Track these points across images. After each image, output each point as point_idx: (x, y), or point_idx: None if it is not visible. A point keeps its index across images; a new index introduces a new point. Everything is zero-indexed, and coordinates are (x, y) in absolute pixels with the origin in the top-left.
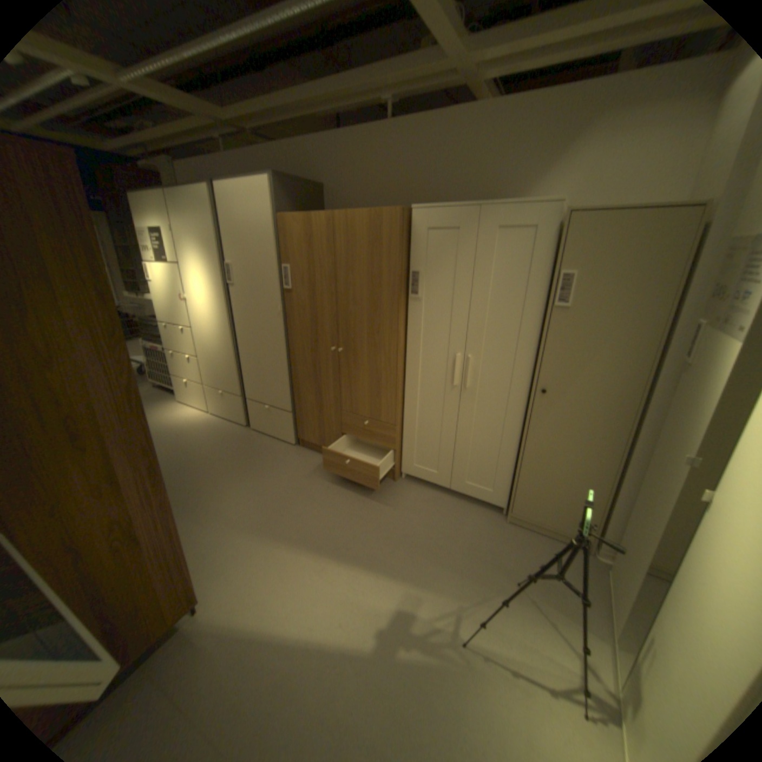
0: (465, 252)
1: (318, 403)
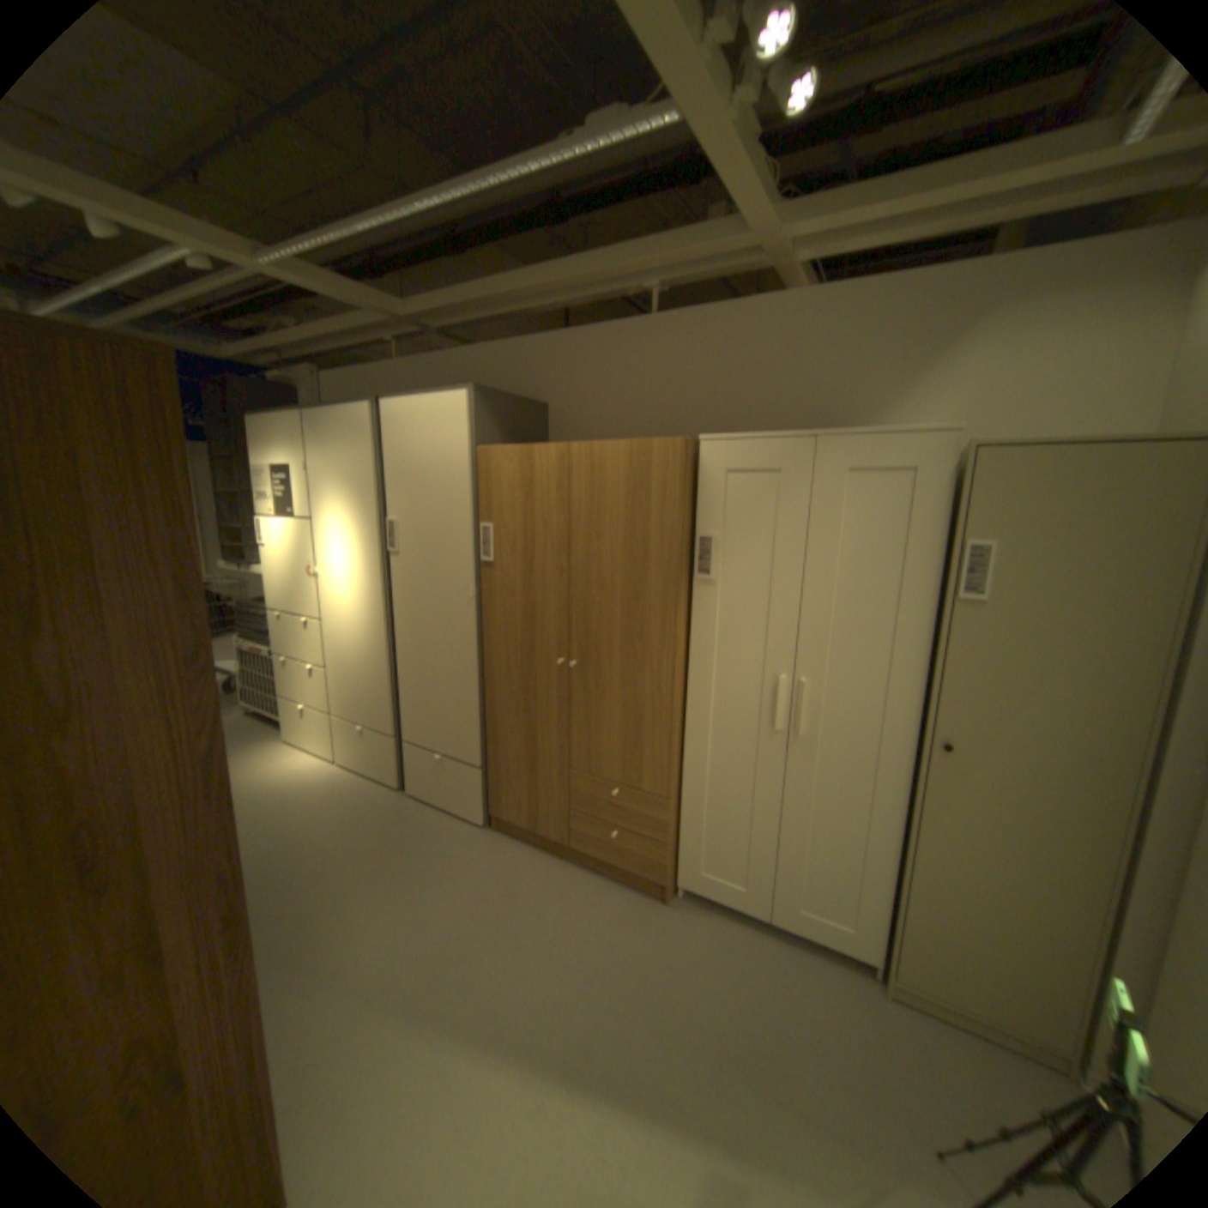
0: (792, 509)
1: (528, 754)
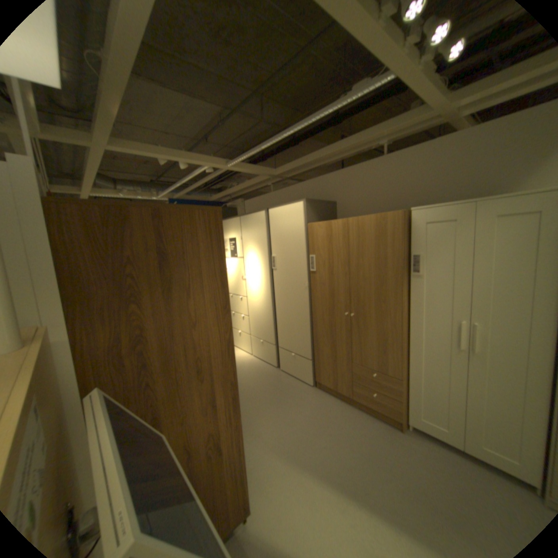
0: (464, 238)
1: (333, 355)
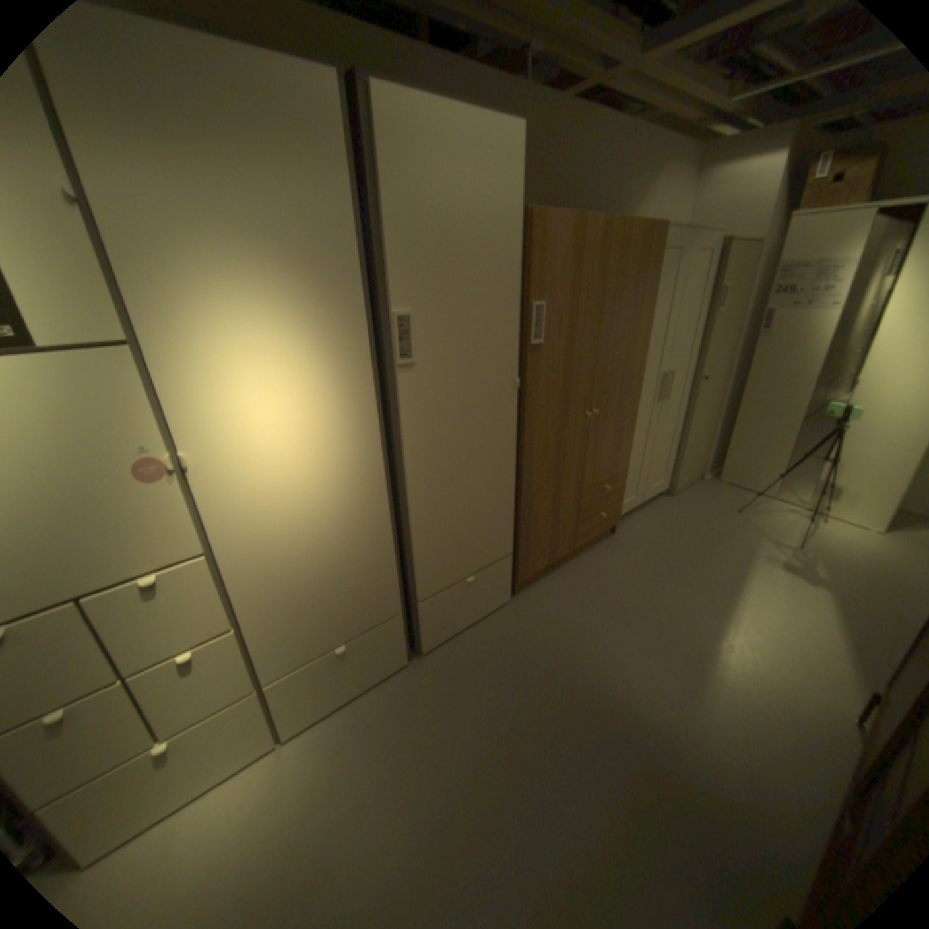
0: (682, 272)
1: (553, 506)
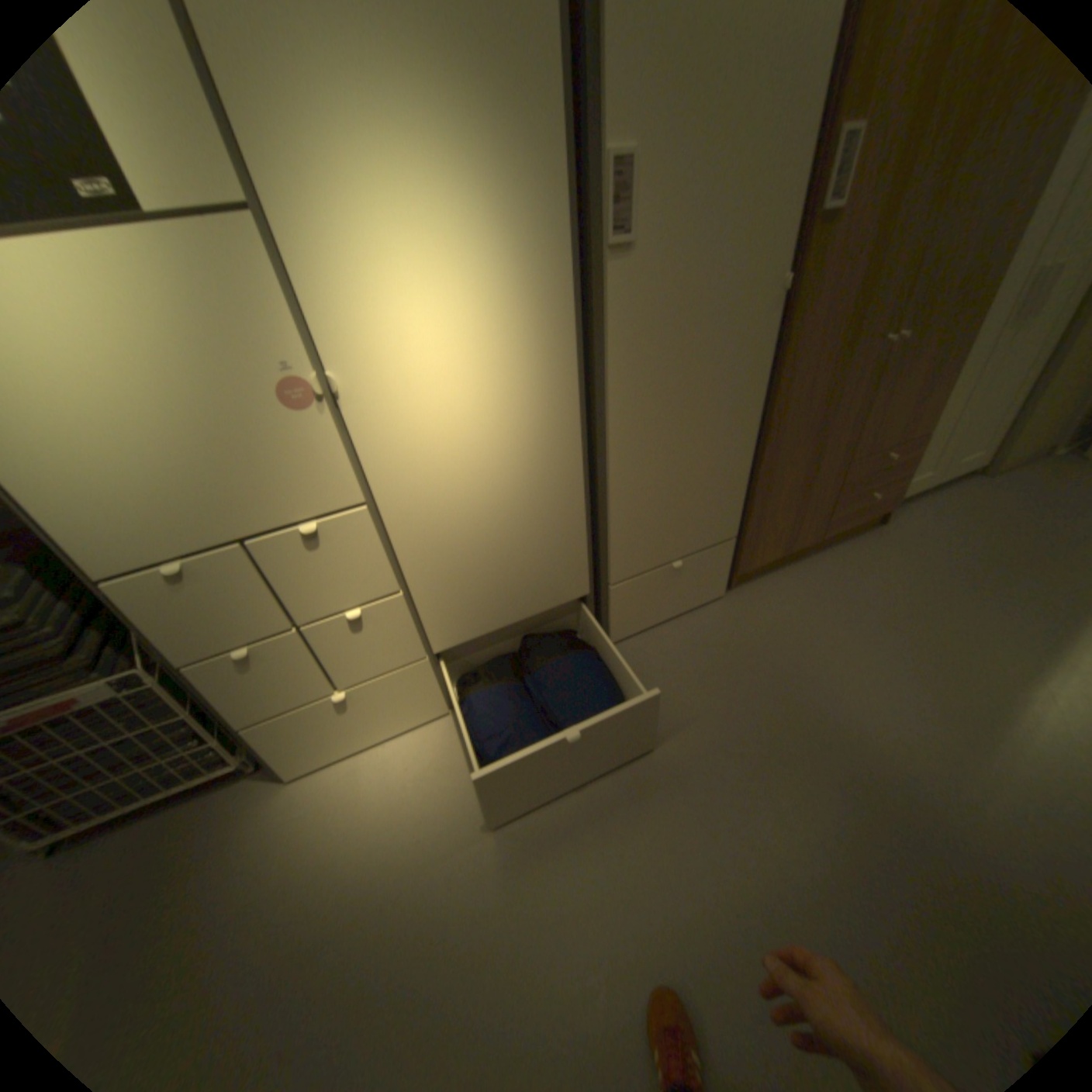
0: None
1: (806, 479)
